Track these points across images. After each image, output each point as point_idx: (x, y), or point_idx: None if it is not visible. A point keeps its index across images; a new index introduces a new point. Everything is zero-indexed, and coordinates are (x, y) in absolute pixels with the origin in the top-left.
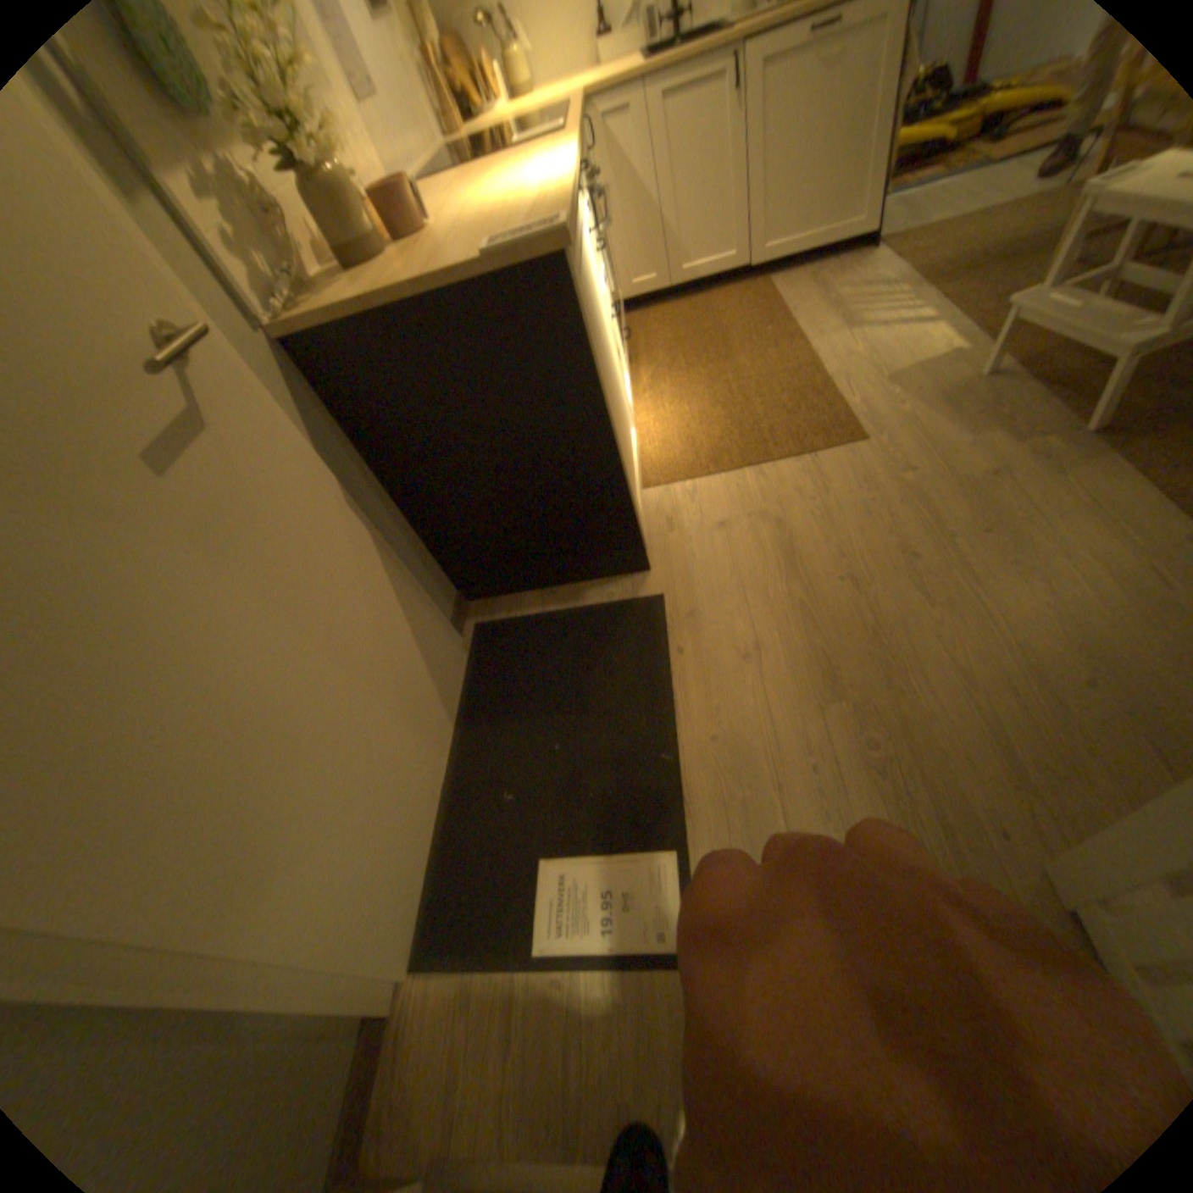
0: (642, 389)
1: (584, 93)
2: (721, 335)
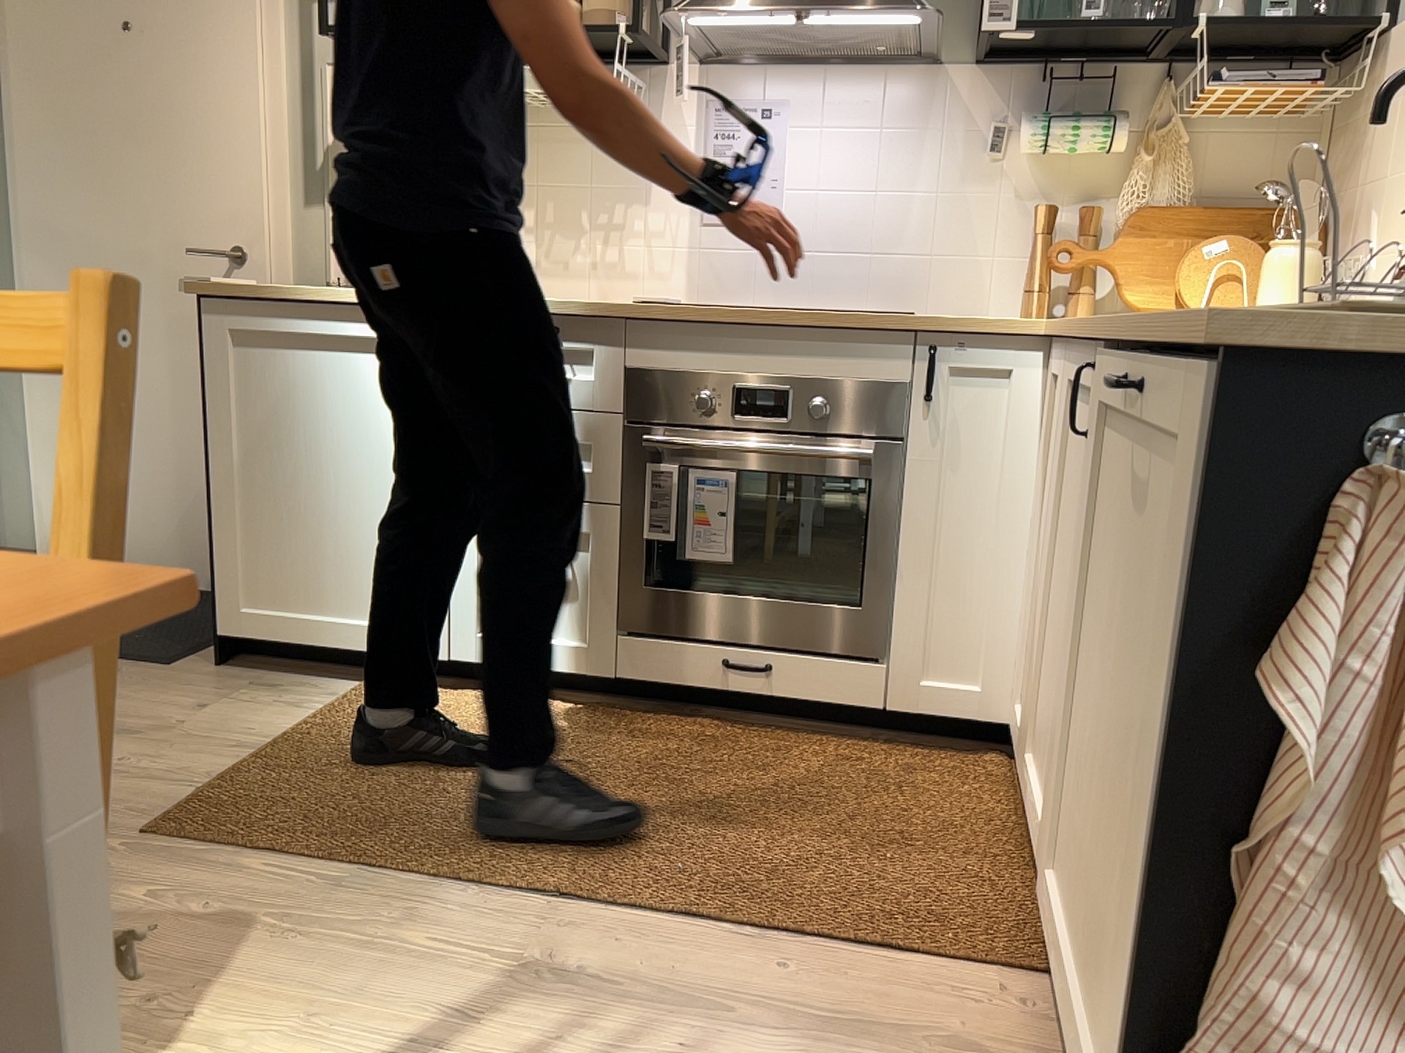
0: (635, 727)
1: (1037, 335)
2: (726, 821)
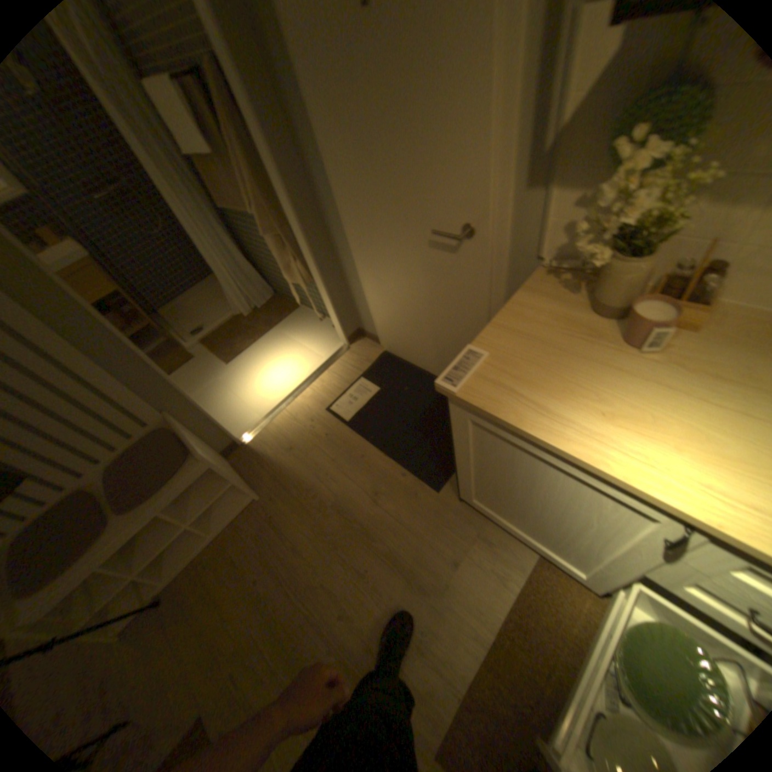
0: None
1: None
2: None
